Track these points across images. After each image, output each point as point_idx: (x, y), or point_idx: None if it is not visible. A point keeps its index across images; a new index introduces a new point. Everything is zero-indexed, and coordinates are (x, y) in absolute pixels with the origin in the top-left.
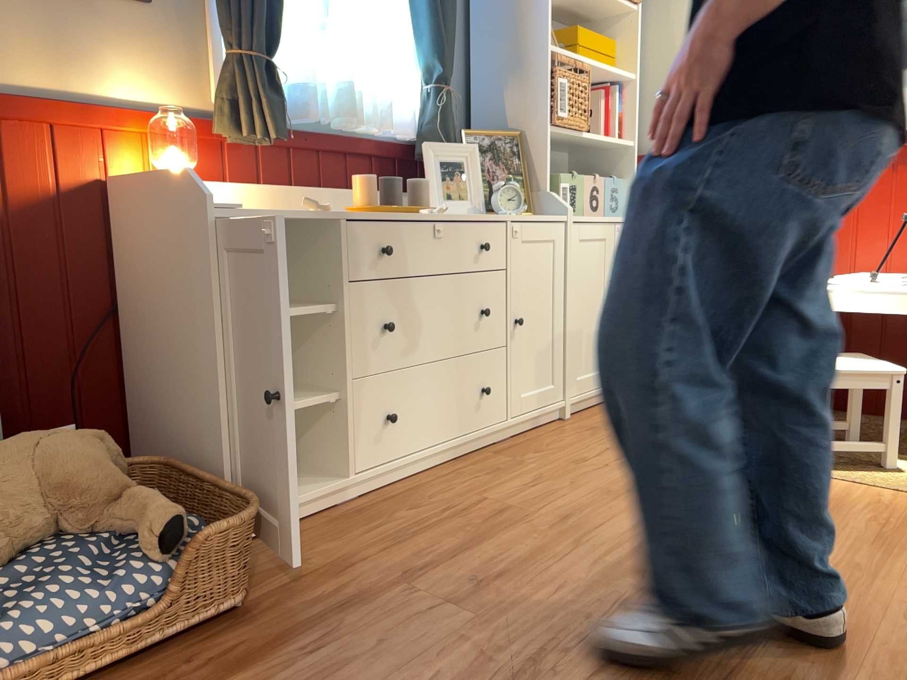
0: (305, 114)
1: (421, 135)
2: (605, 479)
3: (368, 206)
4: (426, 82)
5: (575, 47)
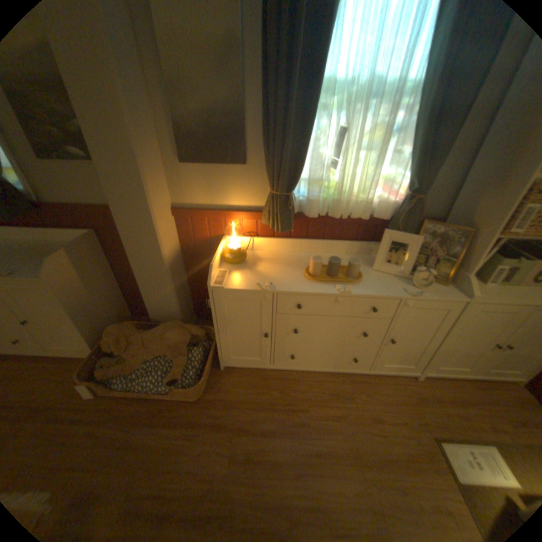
0: (309, 215)
1: (394, 218)
2: (370, 447)
3: (311, 276)
4: (409, 188)
5: None
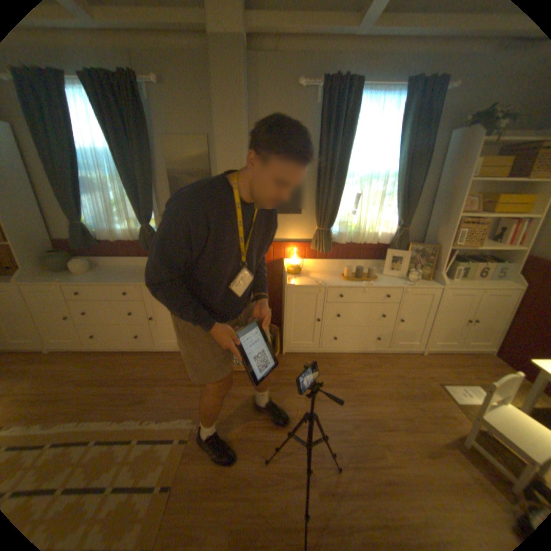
0: (340, 242)
1: (392, 243)
2: (397, 391)
3: (346, 278)
4: (398, 225)
5: (496, 204)
